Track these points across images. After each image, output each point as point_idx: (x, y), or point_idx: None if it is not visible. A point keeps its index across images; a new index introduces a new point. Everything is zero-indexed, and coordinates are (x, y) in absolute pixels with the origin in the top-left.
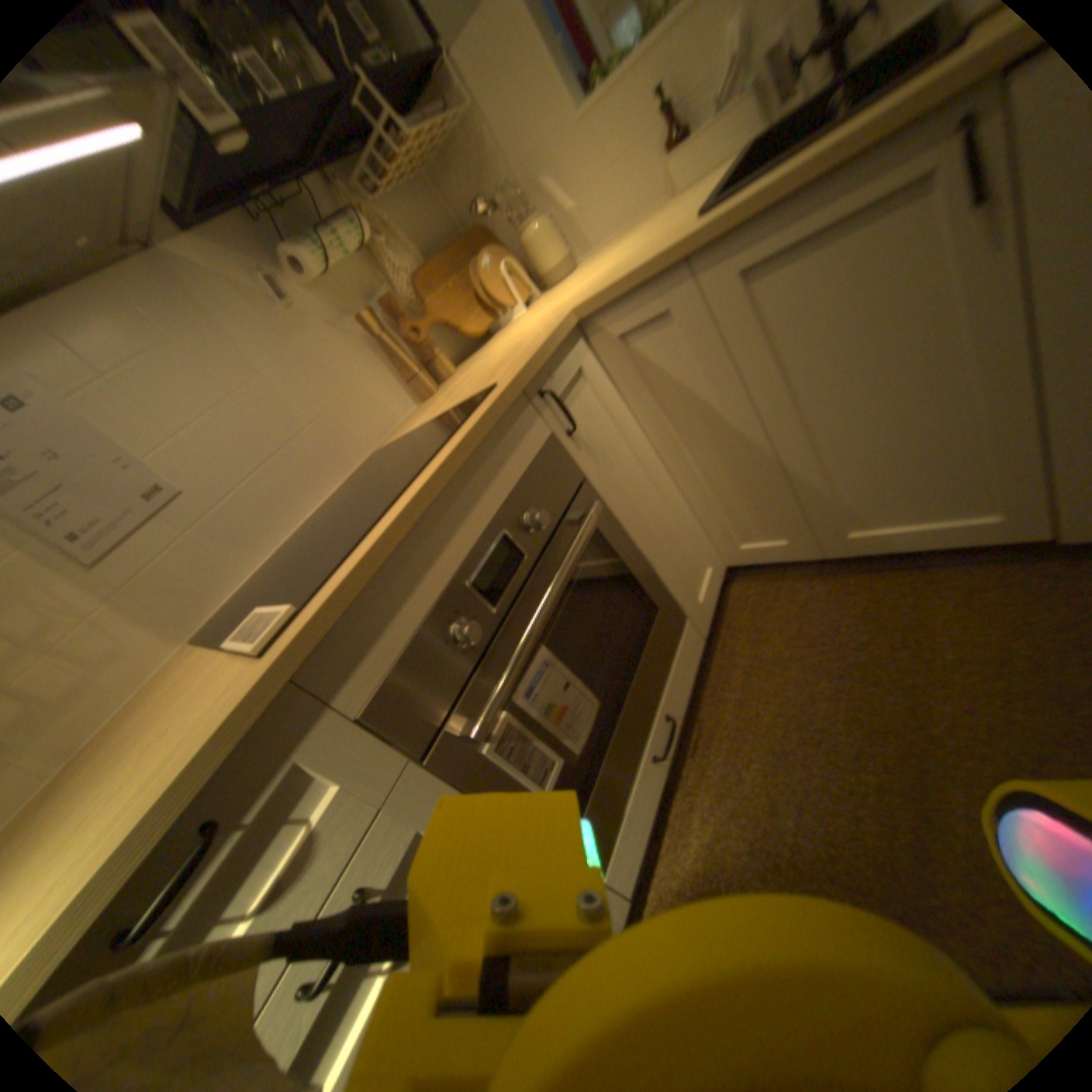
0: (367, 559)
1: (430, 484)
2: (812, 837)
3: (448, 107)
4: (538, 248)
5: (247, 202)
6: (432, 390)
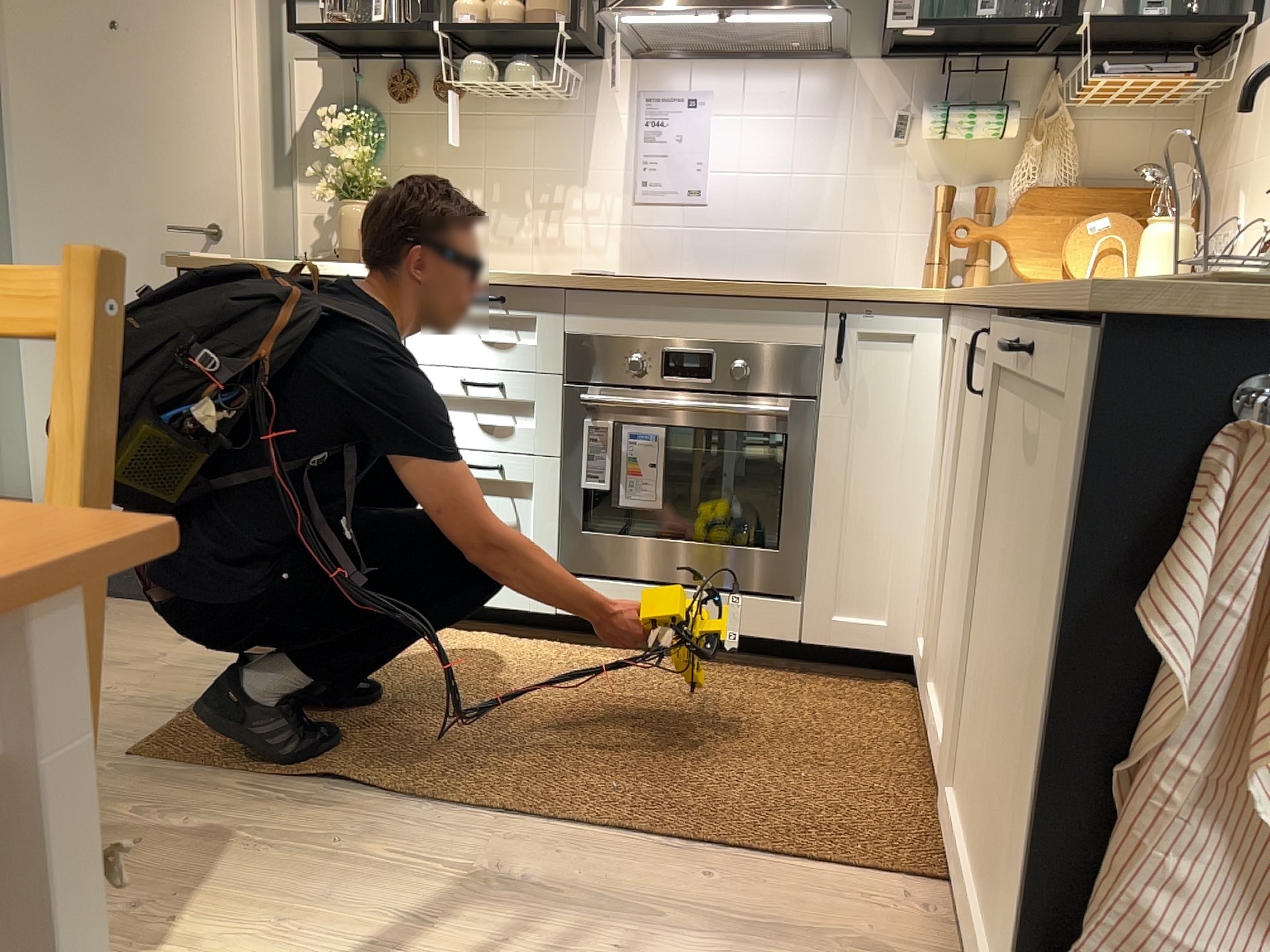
0: (636, 279)
1: (701, 283)
2: (624, 706)
3: (1222, 70)
4: (1135, 249)
5: (952, 57)
6: (936, 286)
